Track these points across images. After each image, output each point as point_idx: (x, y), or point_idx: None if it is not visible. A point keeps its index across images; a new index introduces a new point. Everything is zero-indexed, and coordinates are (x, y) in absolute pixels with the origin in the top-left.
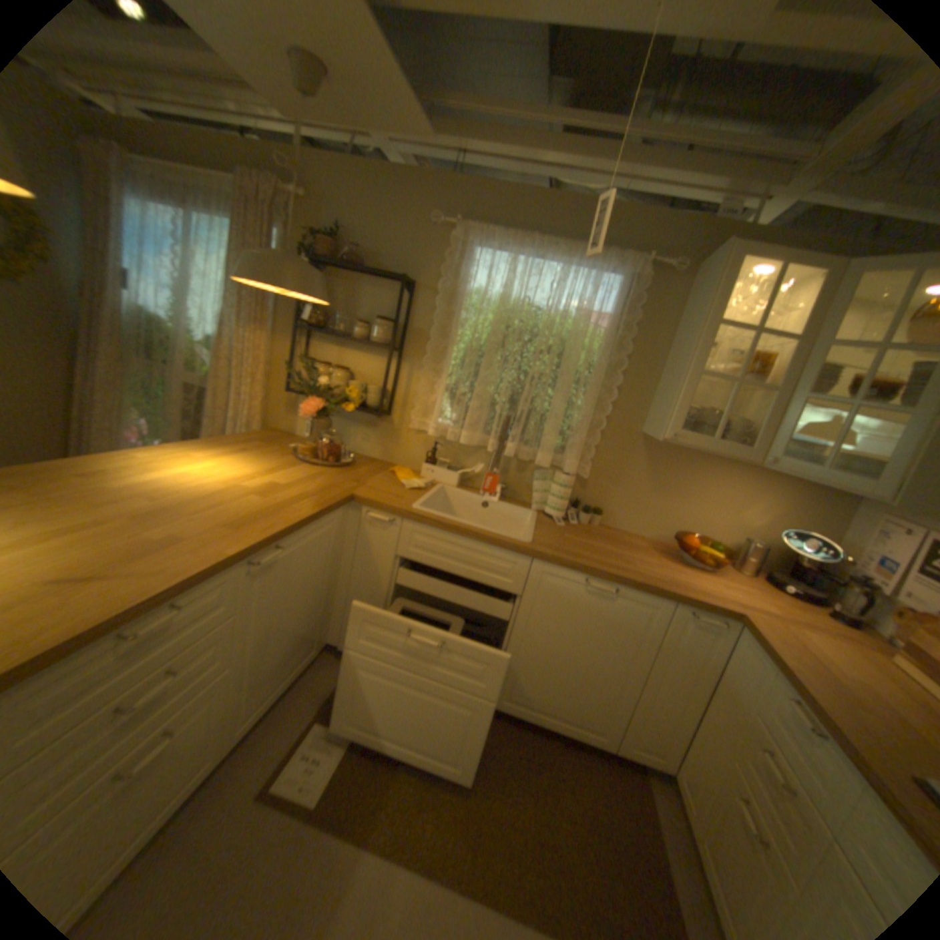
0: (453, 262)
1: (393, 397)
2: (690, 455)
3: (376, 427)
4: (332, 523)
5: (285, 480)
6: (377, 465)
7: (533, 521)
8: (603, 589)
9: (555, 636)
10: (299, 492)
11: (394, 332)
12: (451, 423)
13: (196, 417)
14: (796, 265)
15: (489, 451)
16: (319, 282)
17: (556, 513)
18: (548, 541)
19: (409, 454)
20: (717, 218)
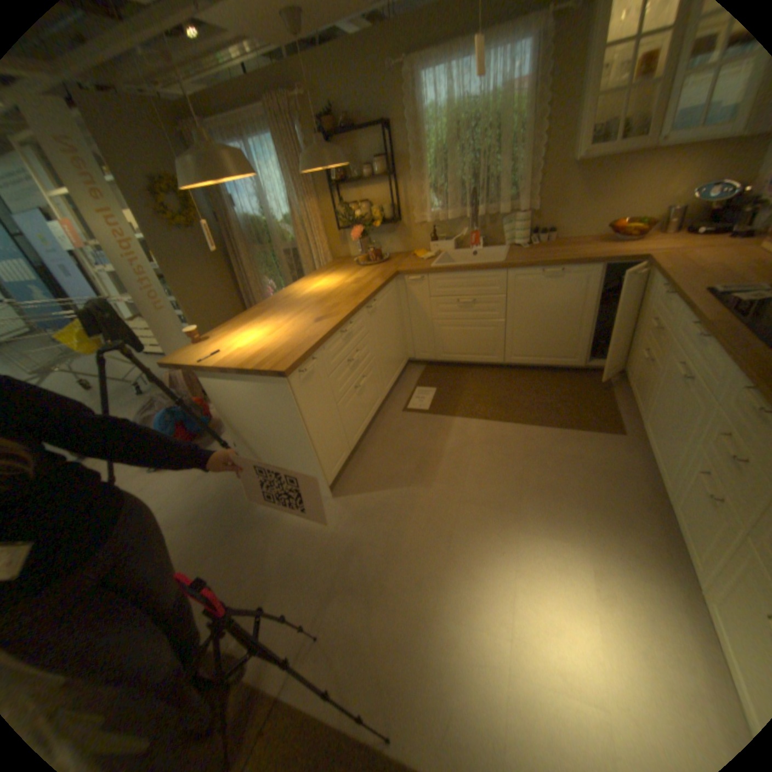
0: (408, 92)
1: (399, 207)
2: (613, 160)
3: (395, 231)
4: (392, 288)
5: (361, 275)
6: (403, 255)
7: (506, 251)
8: (552, 271)
9: (531, 310)
10: (371, 277)
11: (387, 162)
12: (439, 208)
13: (296, 267)
14: None
15: (467, 217)
16: (341, 153)
17: (522, 241)
18: (515, 257)
19: (419, 240)
20: None
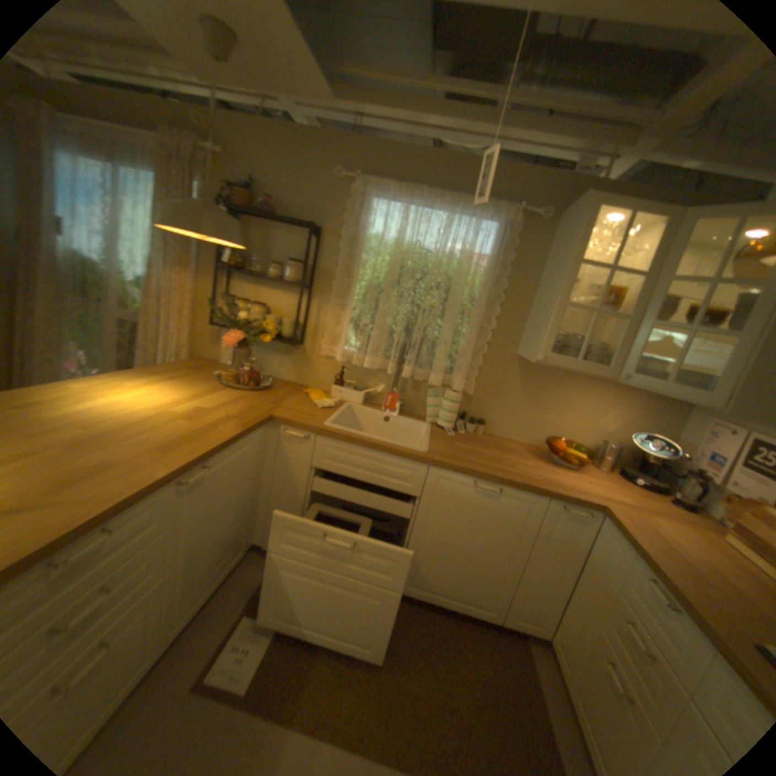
0: (353, 211)
1: (304, 328)
2: (556, 373)
3: (291, 354)
4: (254, 441)
5: (210, 404)
6: (293, 388)
7: (428, 432)
8: (489, 490)
9: (449, 529)
10: (223, 415)
11: (304, 272)
12: (356, 349)
13: (129, 348)
14: (641, 212)
15: (388, 373)
16: (235, 229)
17: (447, 424)
18: (441, 449)
19: (320, 377)
20: (575, 173)
